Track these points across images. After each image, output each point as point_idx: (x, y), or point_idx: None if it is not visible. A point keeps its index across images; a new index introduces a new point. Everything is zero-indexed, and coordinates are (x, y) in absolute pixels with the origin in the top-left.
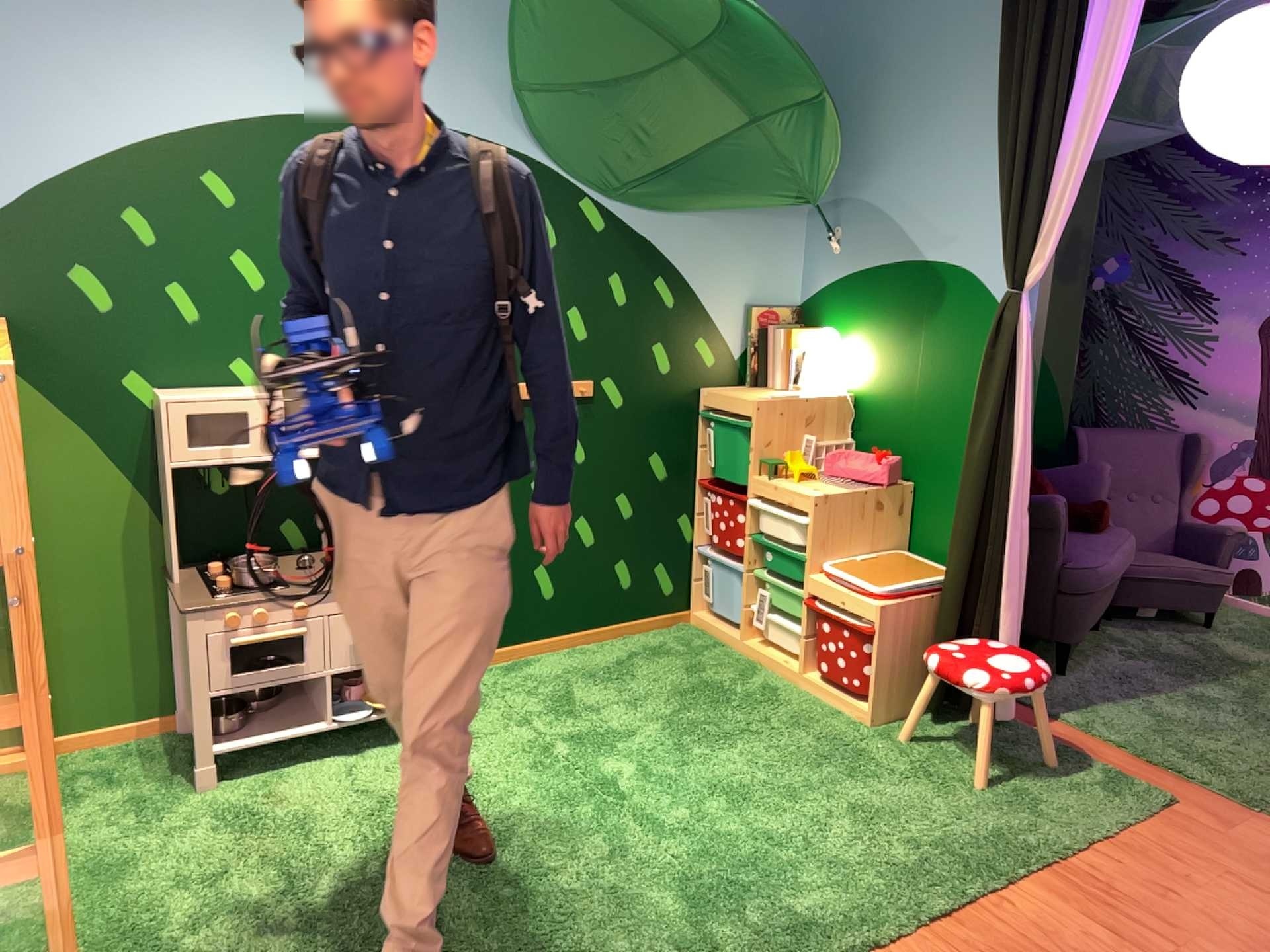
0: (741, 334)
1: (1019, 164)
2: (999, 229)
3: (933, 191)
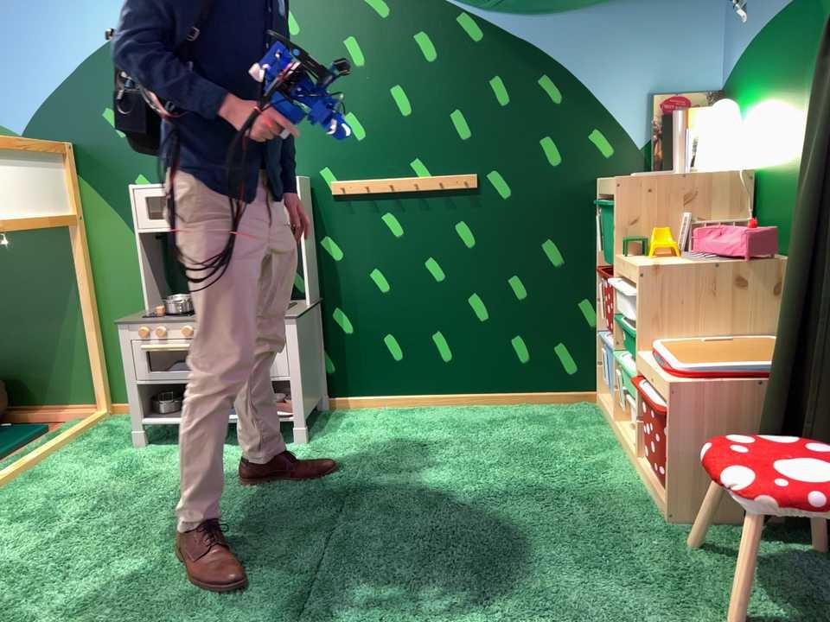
0: (640, 120)
1: None
2: None
3: None
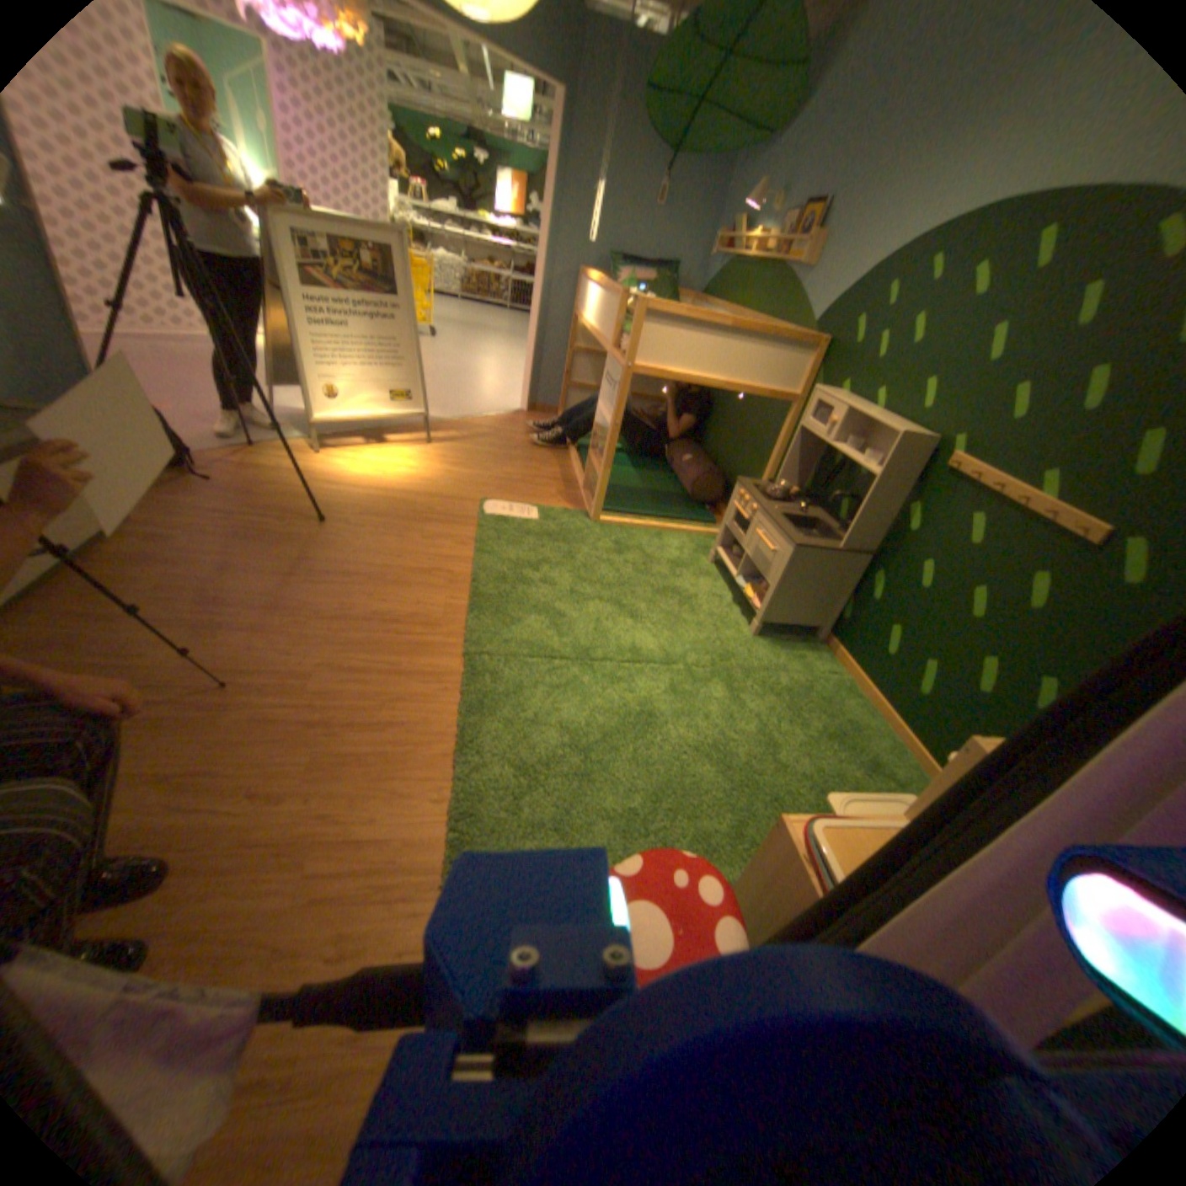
0: None
1: None
2: None
3: None
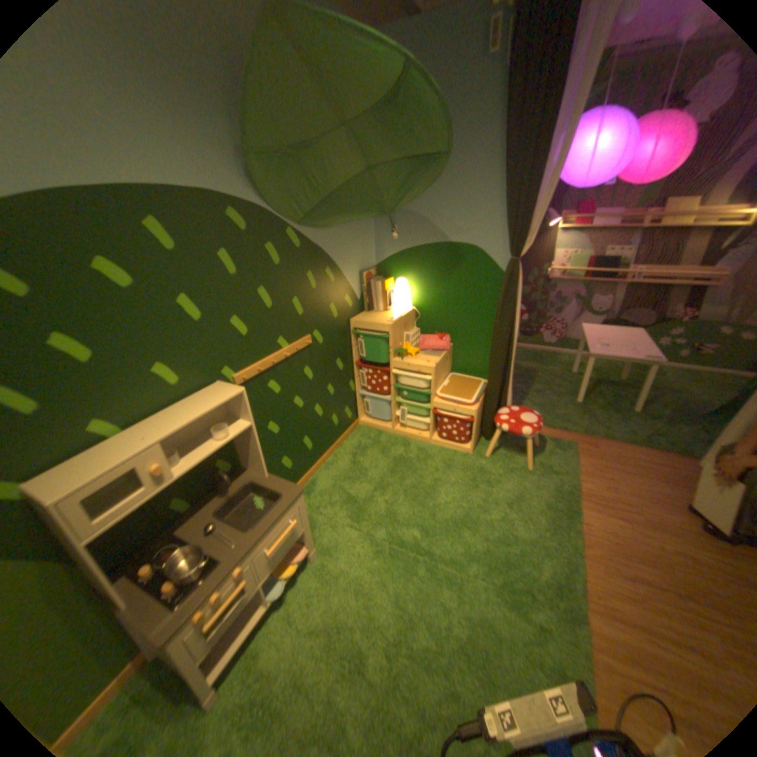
0: (359, 286)
1: (526, 190)
2: (516, 226)
3: (458, 203)
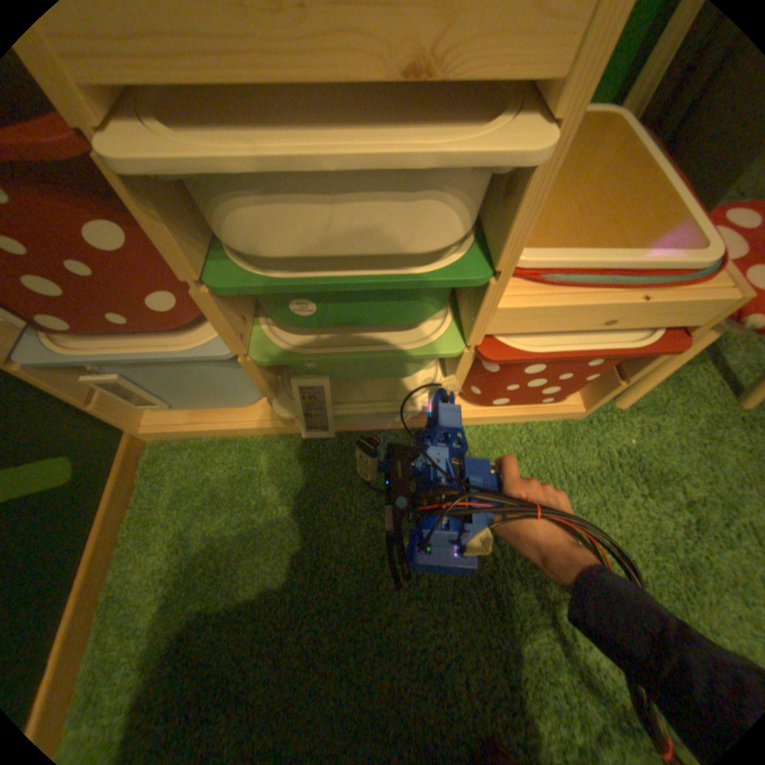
0: None
1: None
2: None
3: None
